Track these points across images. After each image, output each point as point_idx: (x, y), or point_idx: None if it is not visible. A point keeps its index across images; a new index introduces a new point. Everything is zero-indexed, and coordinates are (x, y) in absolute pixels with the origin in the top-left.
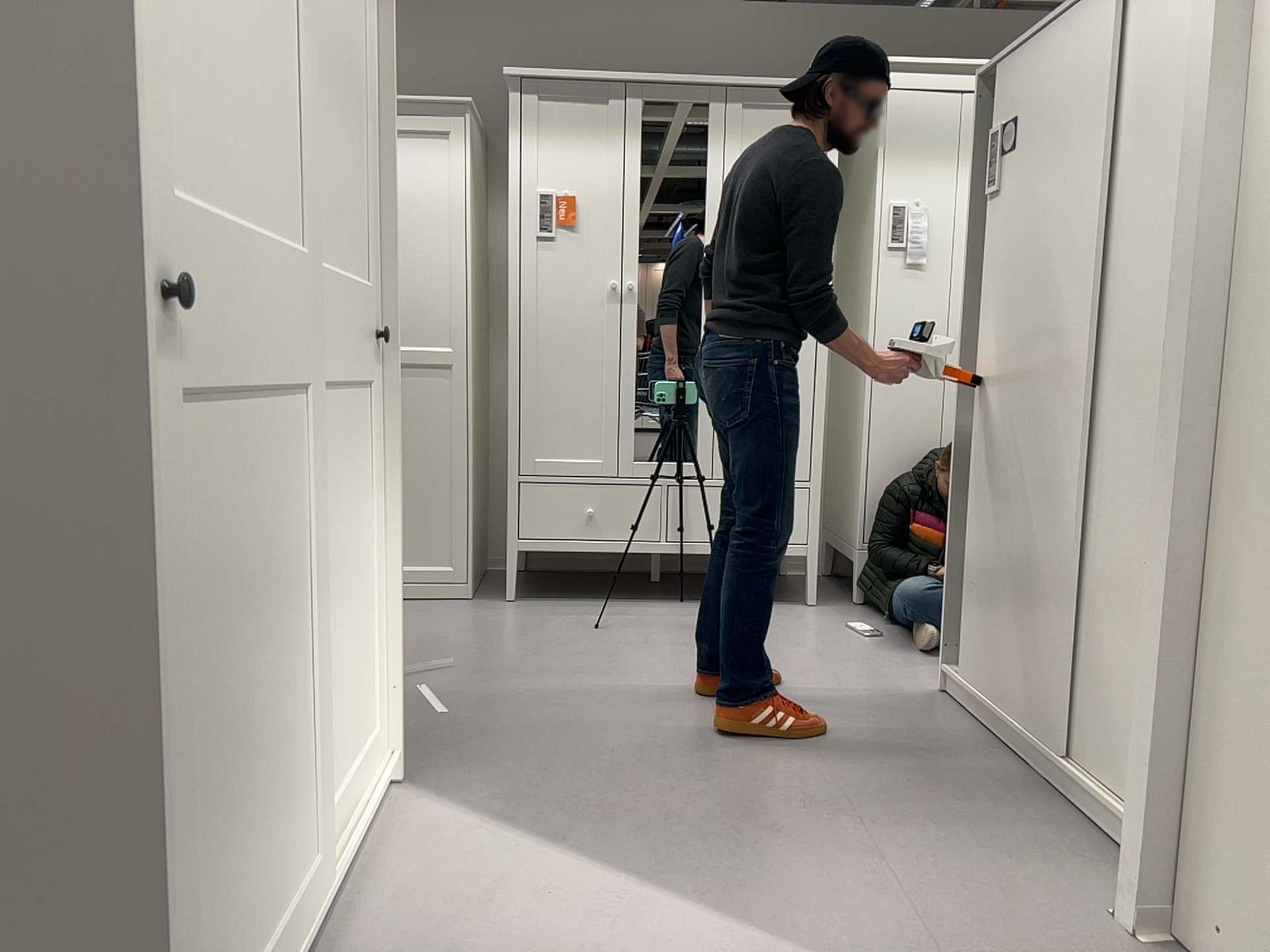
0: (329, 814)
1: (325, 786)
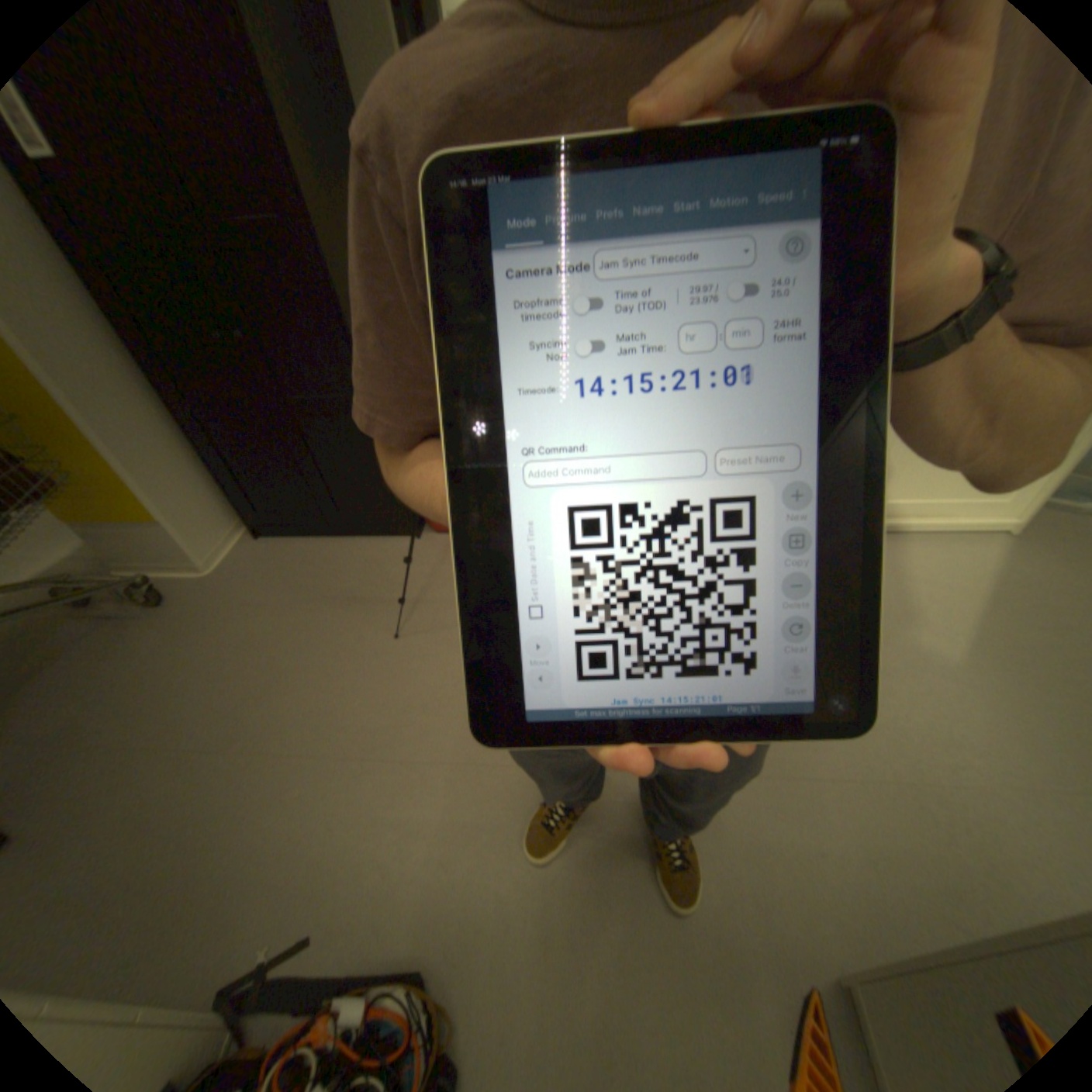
0: (913, 504)
1: (918, 493)
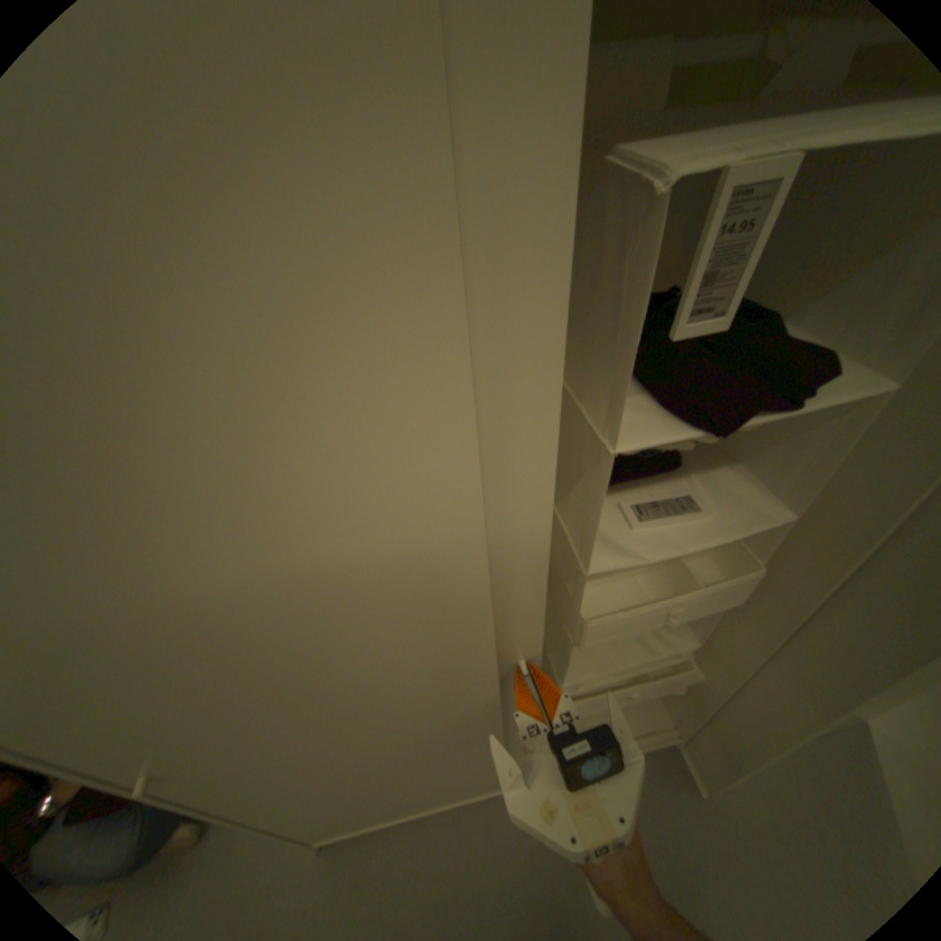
0: None
1: None
